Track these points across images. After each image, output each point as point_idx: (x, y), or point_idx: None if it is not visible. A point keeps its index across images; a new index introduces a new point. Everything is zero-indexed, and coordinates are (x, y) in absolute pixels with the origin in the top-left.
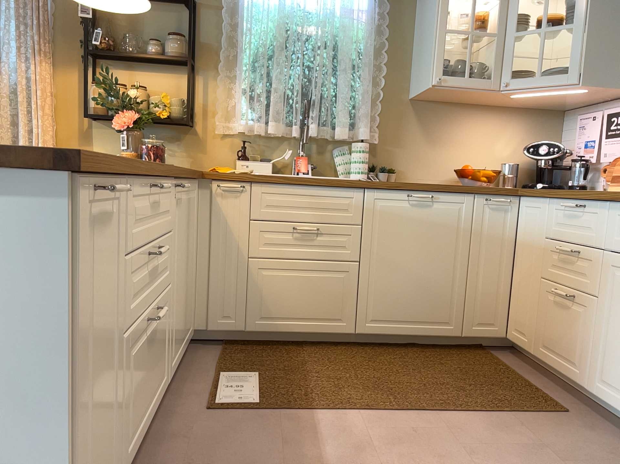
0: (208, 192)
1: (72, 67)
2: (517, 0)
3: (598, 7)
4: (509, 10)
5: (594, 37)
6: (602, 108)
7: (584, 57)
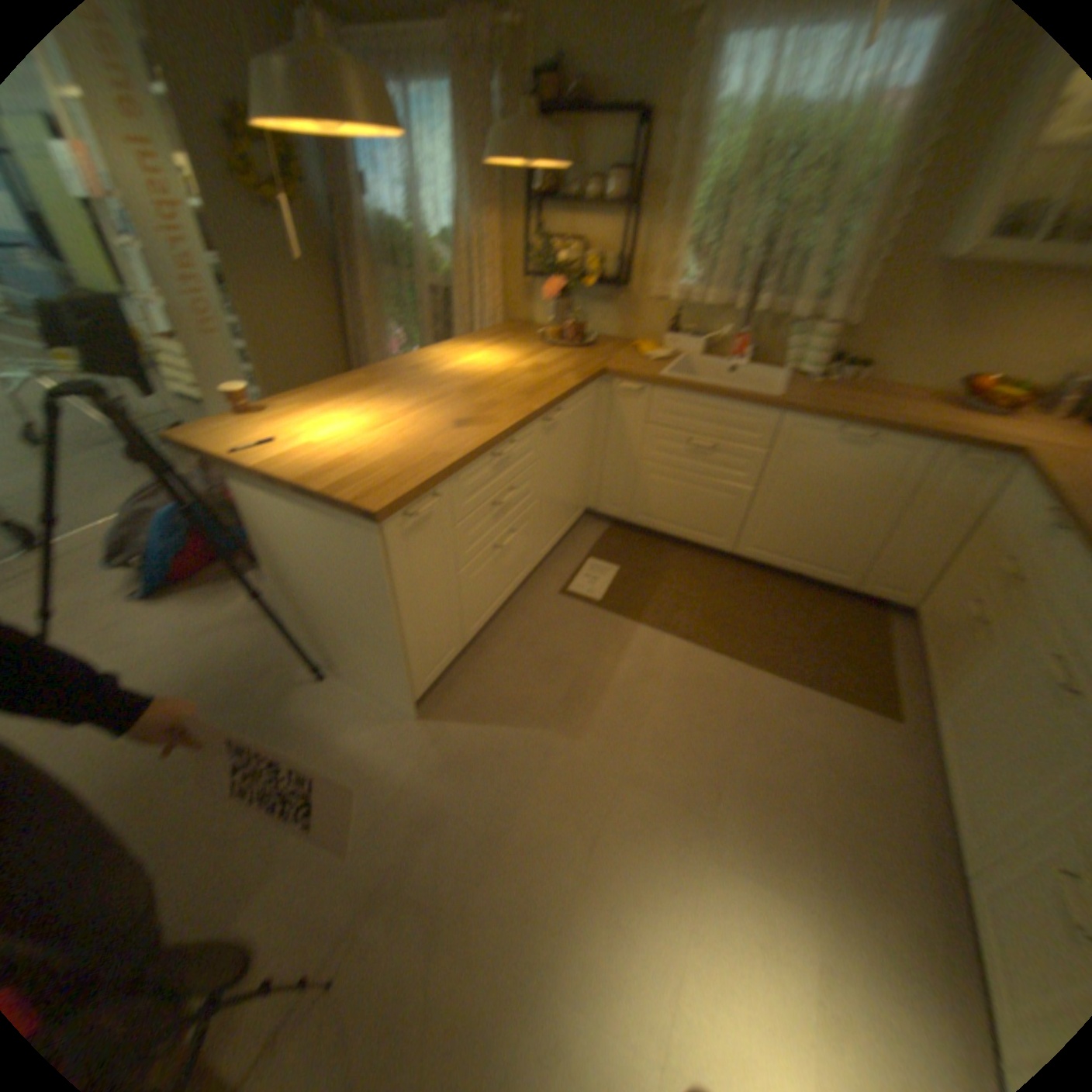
0: (612, 388)
1: (519, 209)
2: None
3: None
4: None
5: None
6: None
7: None
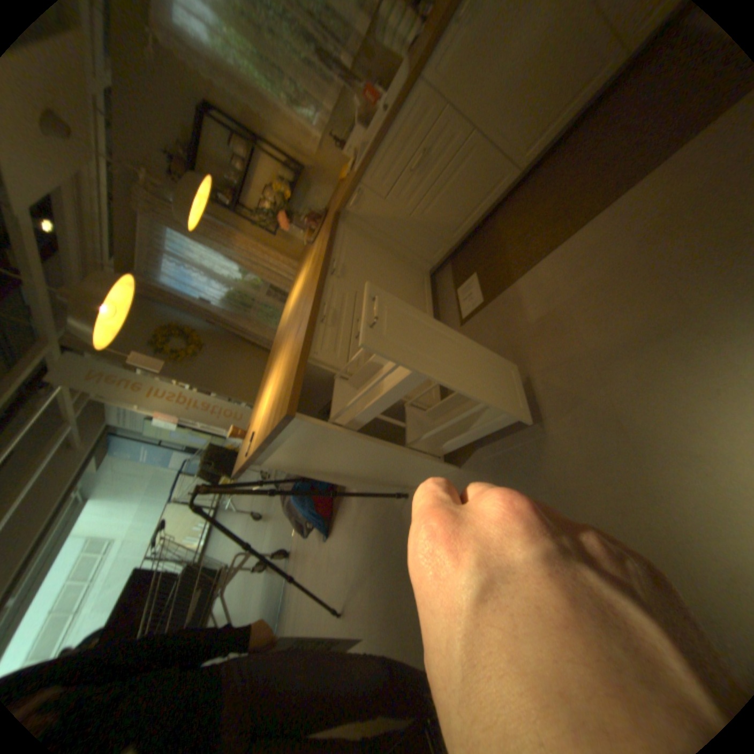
0: (353, 212)
1: (241, 218)
2: None
3: None
4: None
5: None
6: None
7: None
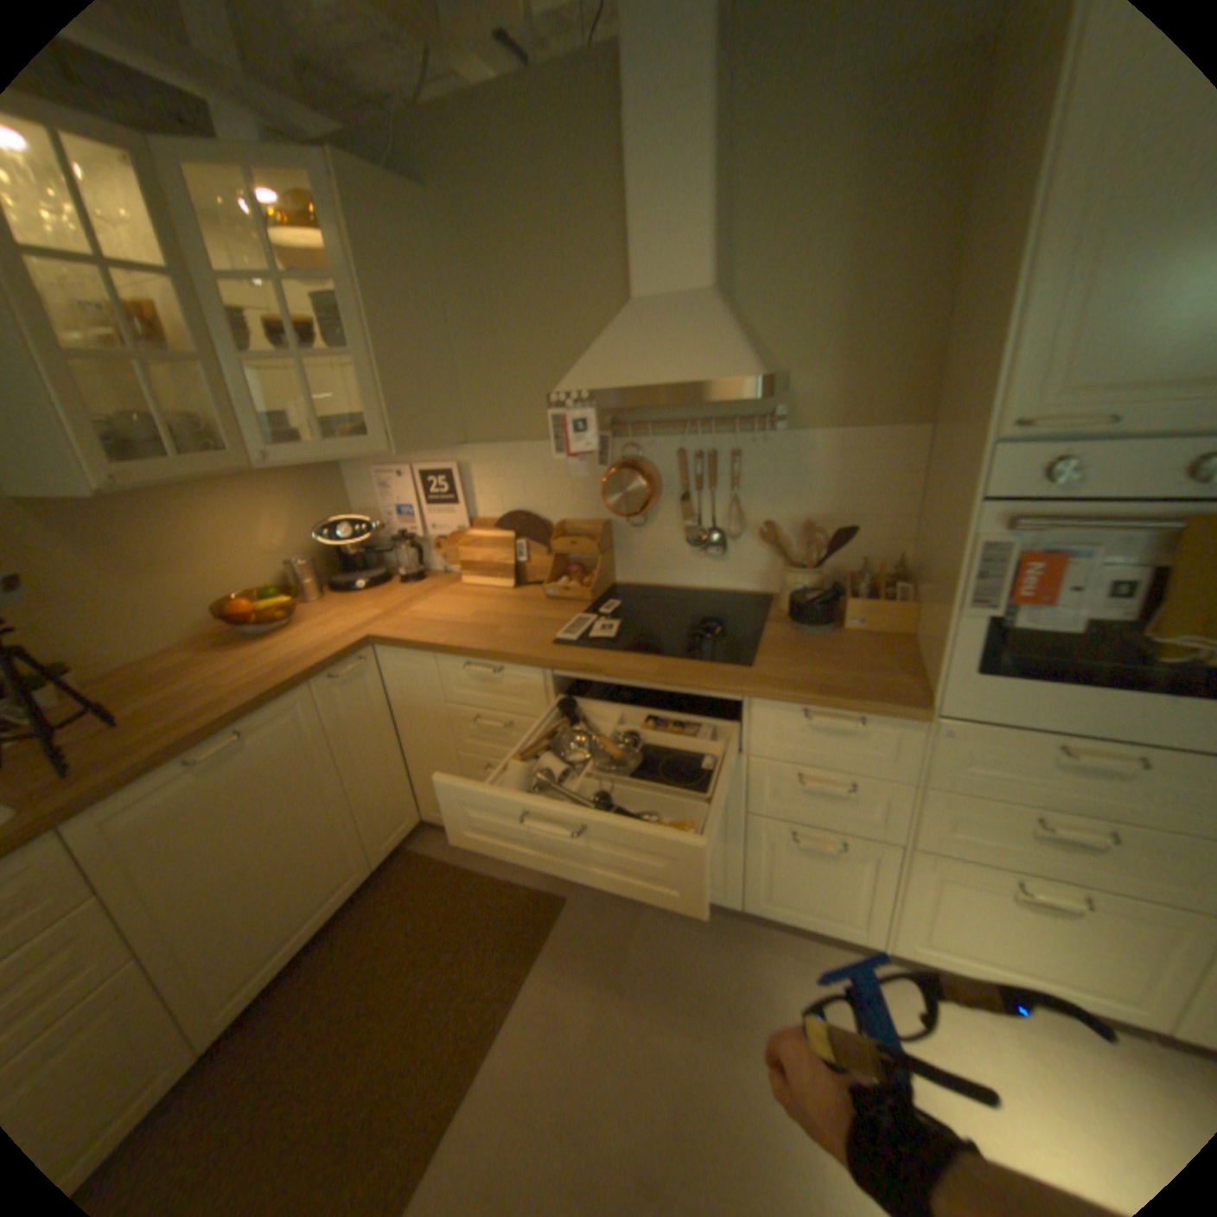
0: None
1: None
2: (212, 282)
3: (376, 321)
4: (203, 303)
5: (388, 374)
6: (400, 456)
7: (384, 408)
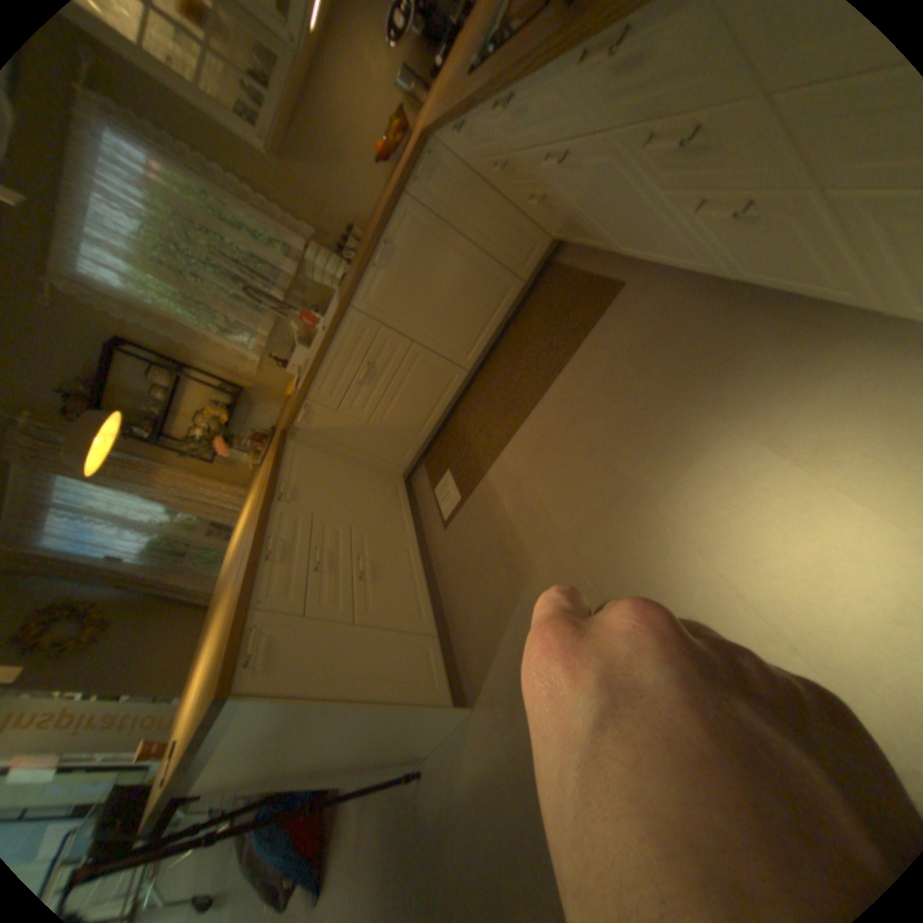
0: (303, 430)
1: (166, 453)
2: None
3: None
4: None
5: None
6: None
7: None
